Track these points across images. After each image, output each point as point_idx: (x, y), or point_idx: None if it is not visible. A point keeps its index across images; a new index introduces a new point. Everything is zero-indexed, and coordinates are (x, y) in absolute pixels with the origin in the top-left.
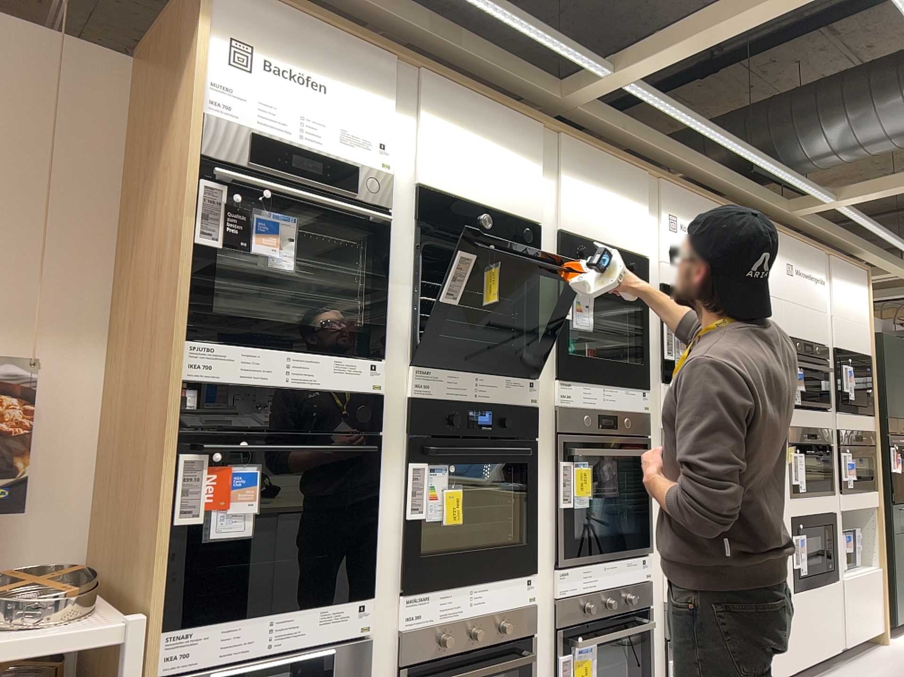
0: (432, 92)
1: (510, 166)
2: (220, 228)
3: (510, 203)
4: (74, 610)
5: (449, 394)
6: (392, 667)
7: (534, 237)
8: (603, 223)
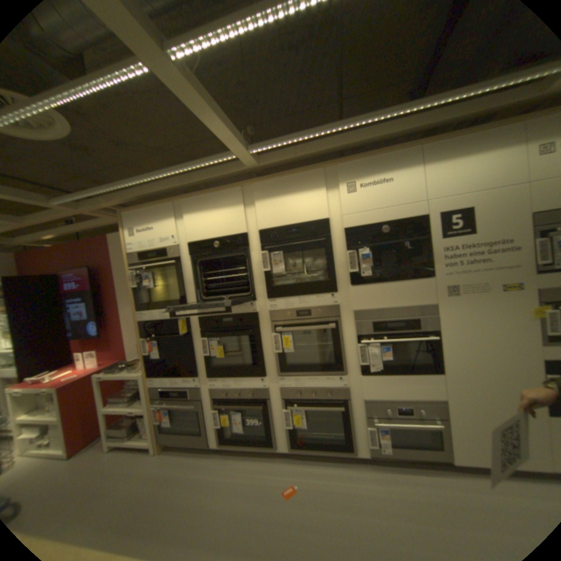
0: (184, 203)
1: (226, 212)
2: (132, 283)
3: (228, 229)
4: (130, 375)
5: (213, 315)
6: (209, 403)
7: (246, 238)
8: (292, 211)
